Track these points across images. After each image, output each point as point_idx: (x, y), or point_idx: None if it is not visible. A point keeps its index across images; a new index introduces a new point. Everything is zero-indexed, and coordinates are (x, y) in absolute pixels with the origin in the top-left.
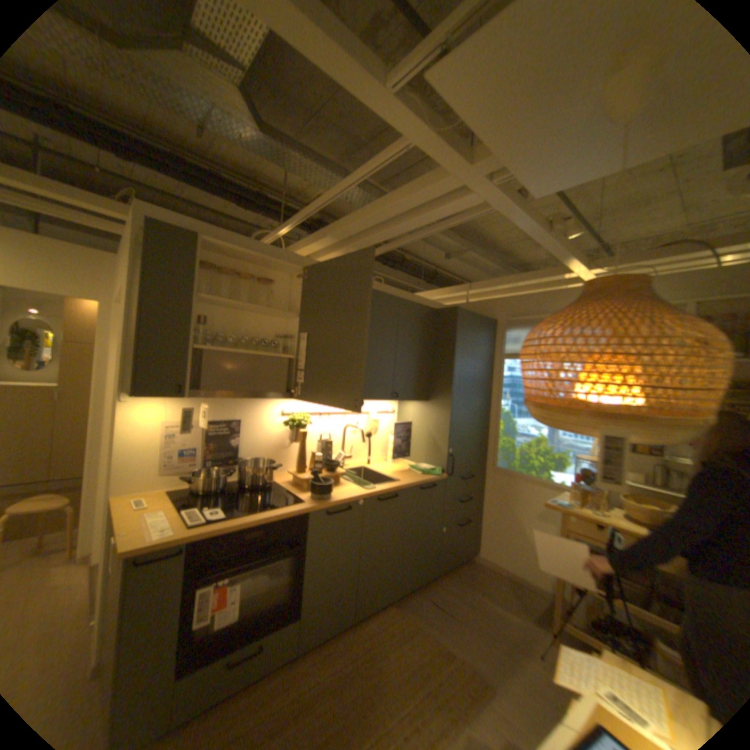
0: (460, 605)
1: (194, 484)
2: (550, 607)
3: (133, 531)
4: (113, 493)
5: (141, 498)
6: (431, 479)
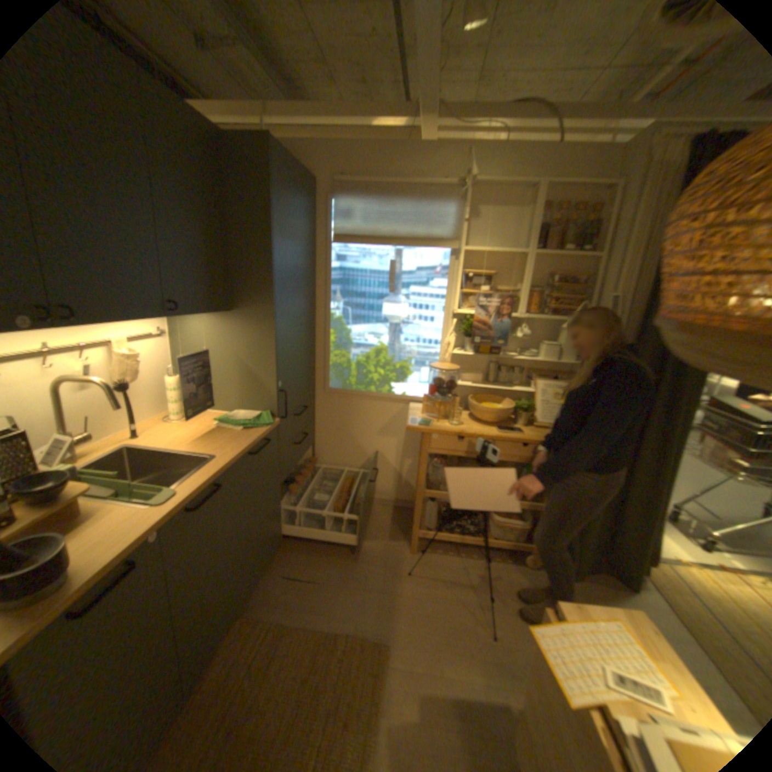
0: (315, 561)
1: None
2: (393, 513)
3: None
4: None
5: None
6: (262, 433)
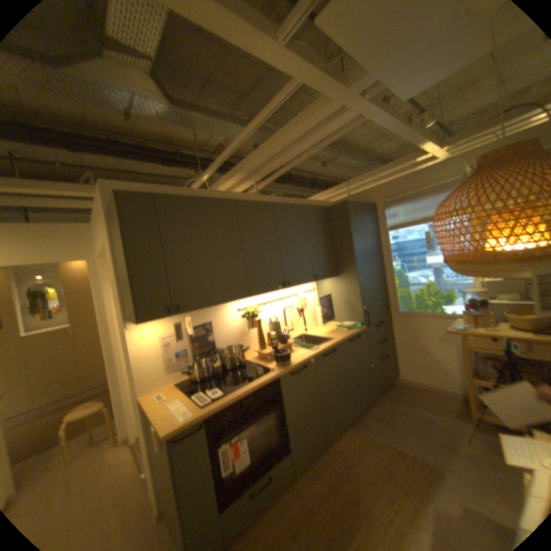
0: (397, 416)
1: (192, 374)
2: (462, 404)
3: (163, 418)
4: (138, 393)
5: (159, 393)
6: (355, 331)
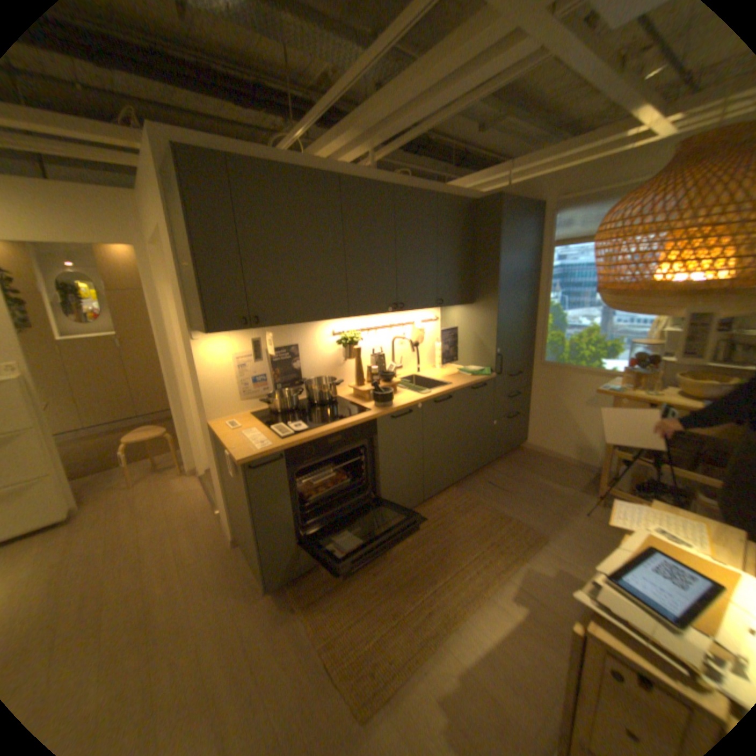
0: (512, 482)
1: (272, 405)
2: (595, 477)
3: (239, 445)
4: (209, 418)
5: (233, 420)
6: (481, 379)
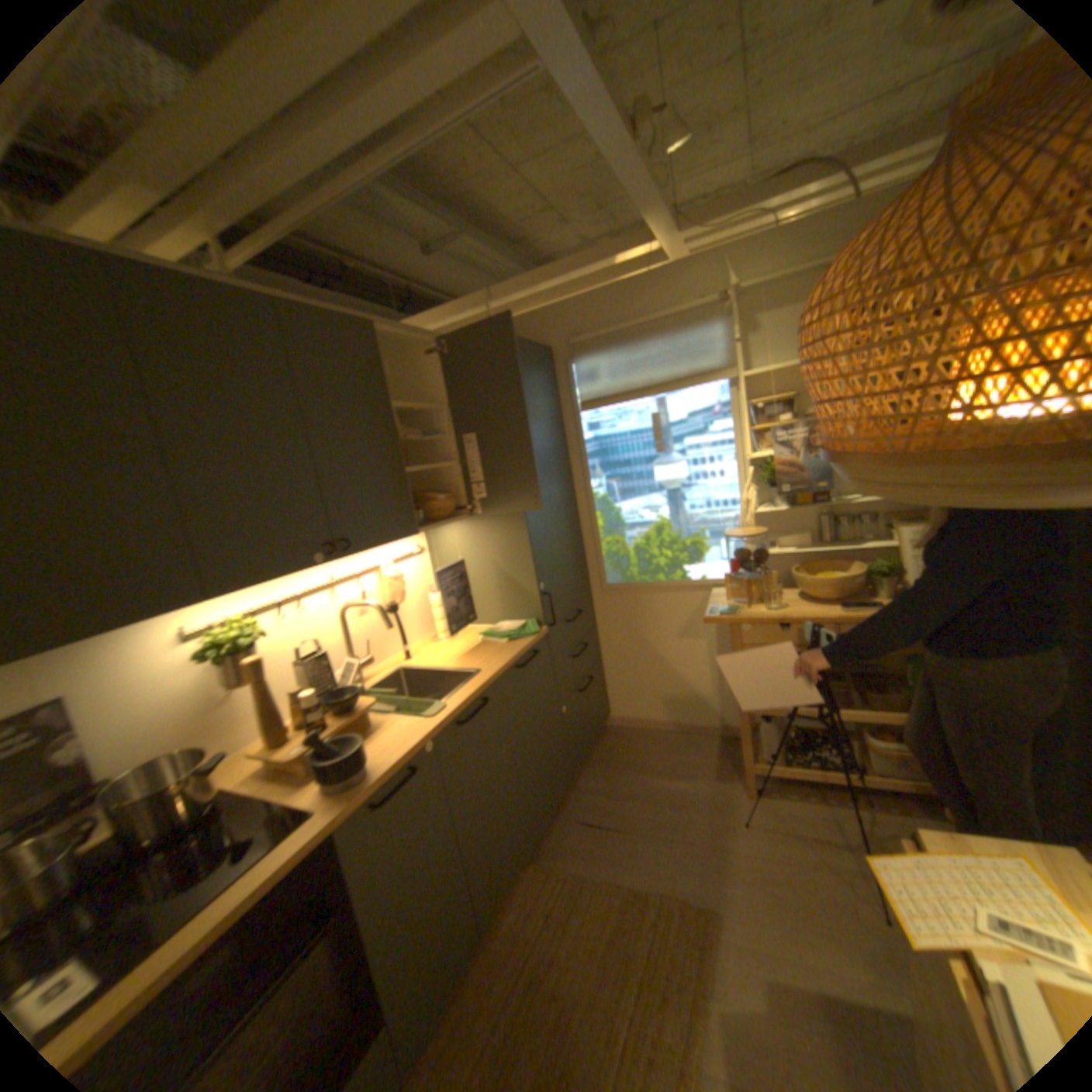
0: (616, 806)
1: None
2: (720, 745)
3: None
4: None
5: None
6: (527, 644)
